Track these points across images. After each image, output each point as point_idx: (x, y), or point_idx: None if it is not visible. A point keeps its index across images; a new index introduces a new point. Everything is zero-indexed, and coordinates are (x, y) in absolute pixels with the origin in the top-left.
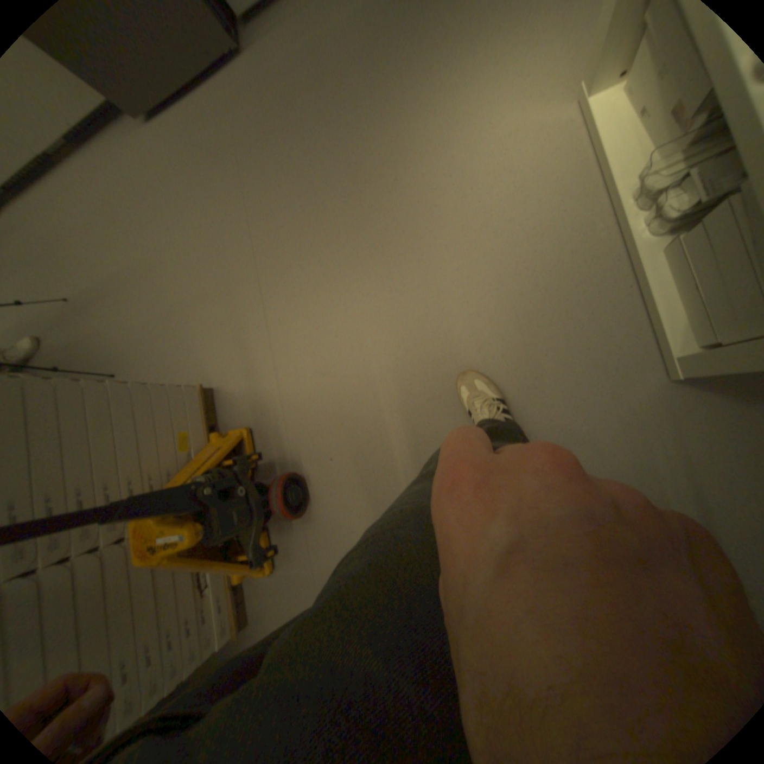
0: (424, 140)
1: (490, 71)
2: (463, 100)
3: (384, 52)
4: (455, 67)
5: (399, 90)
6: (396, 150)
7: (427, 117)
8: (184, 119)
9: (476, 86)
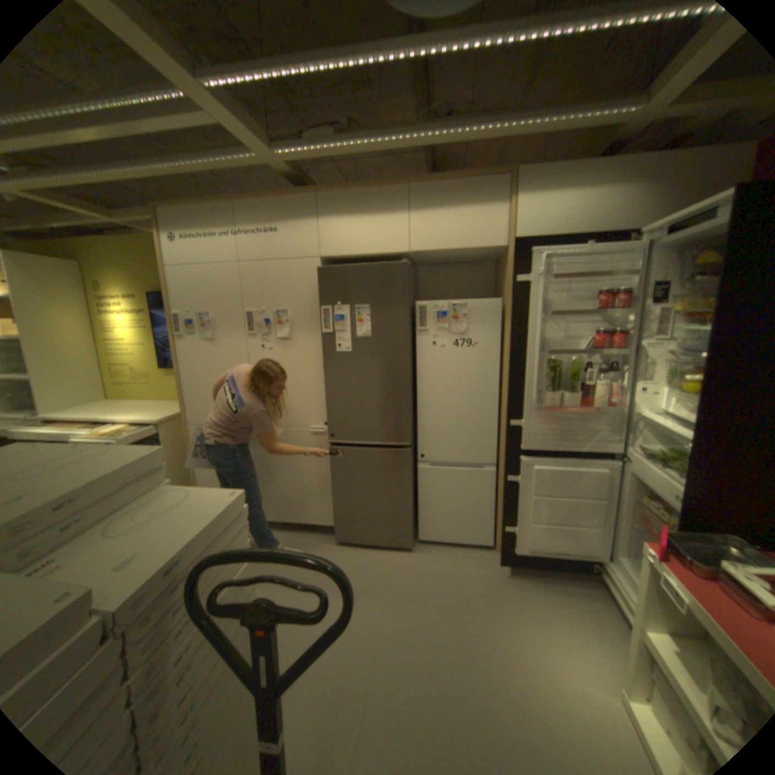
0: (518, 667)
1: (562, 653)
2: (545, 659)
3: (497, 604)
4: (540, 638)
5: (504, 629)
6: (498, 661)
7: (521, 655)
8: (363, 559)
9: (553, 656)
